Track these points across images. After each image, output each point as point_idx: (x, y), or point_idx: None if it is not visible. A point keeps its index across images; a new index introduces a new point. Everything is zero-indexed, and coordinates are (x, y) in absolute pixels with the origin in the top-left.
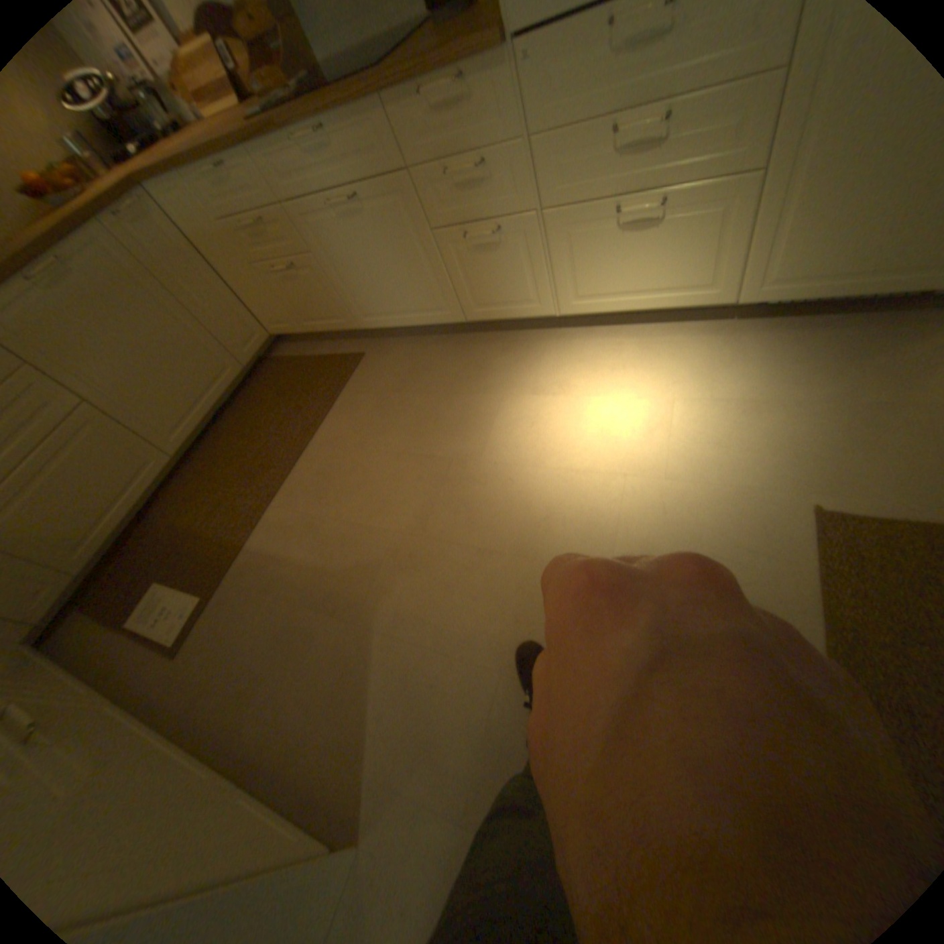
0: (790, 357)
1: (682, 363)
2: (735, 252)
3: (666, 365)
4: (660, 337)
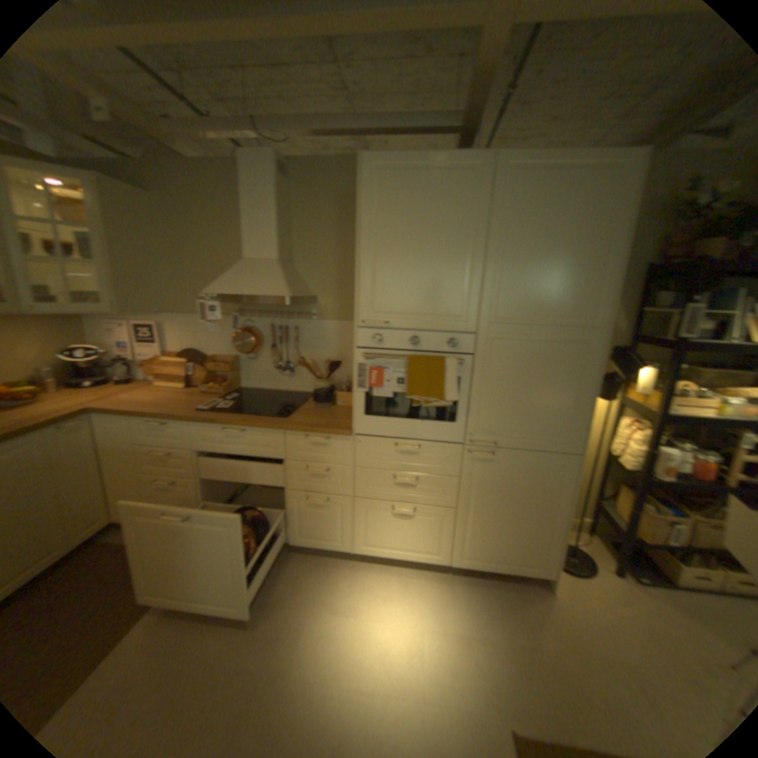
0: (481, 607)
1: (426, 602)
2: (448, 541)
3: (417, 603)
4: (412, 580)
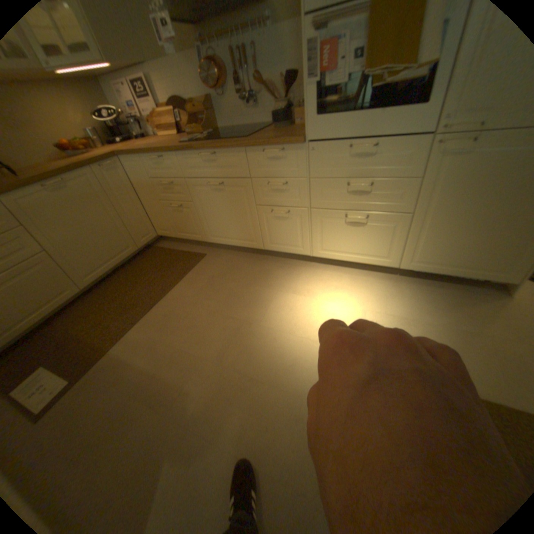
0: (424, 299)
1: (371, 292)
2: (398, 245)
3: (363, 291)
4: (360, 277)
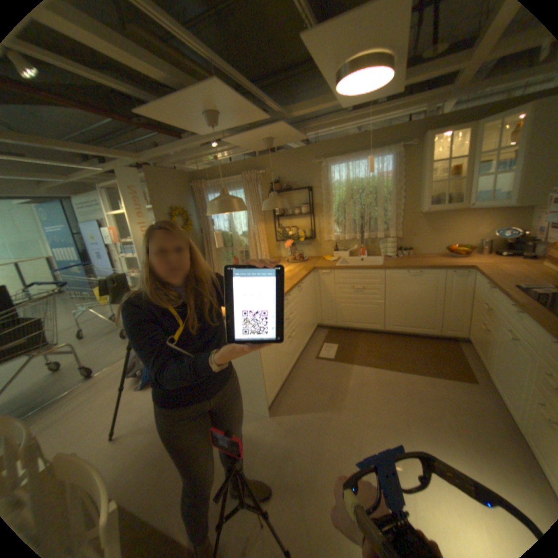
0: None
1: None
2: None
3: None
4: None
